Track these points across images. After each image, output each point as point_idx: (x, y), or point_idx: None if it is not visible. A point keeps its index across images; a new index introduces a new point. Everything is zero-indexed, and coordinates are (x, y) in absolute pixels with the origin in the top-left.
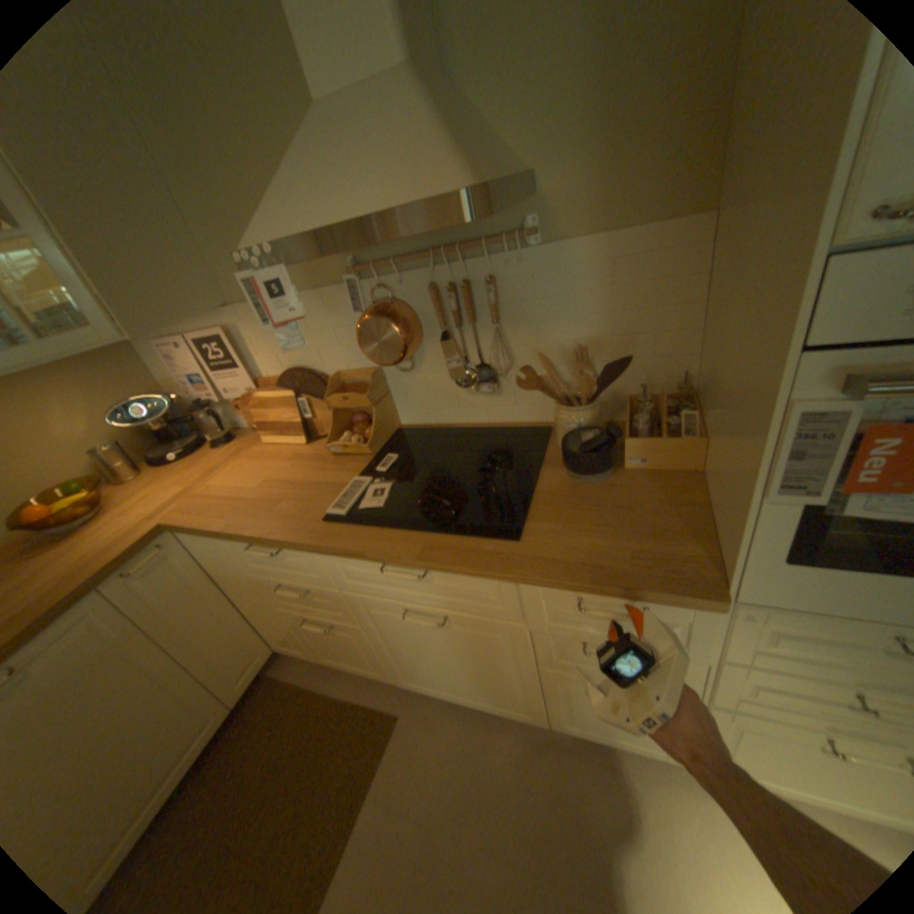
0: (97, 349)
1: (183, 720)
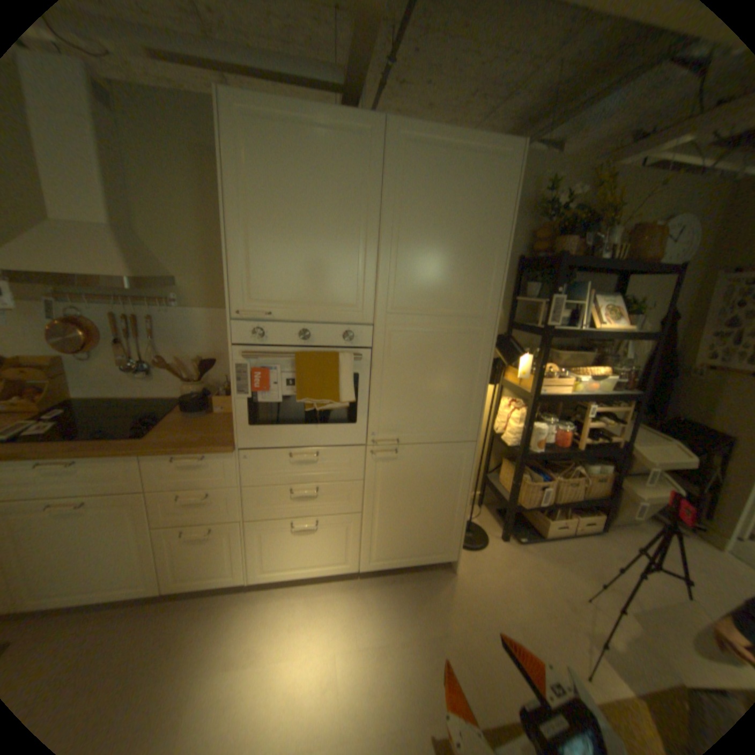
0: None
1: None
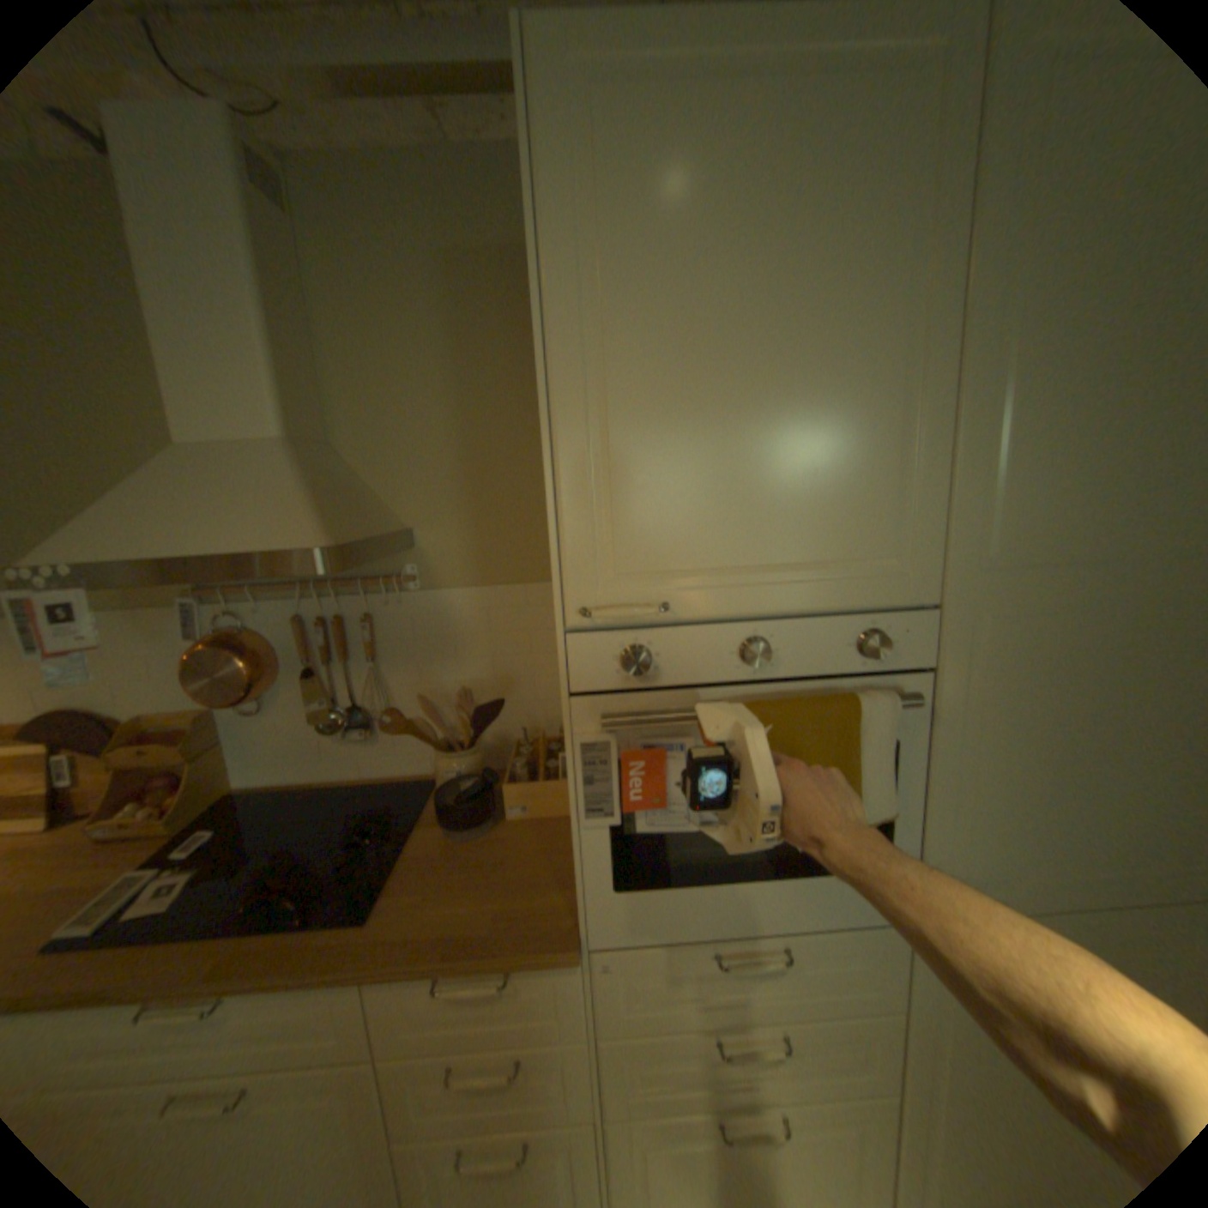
0: None
1: None
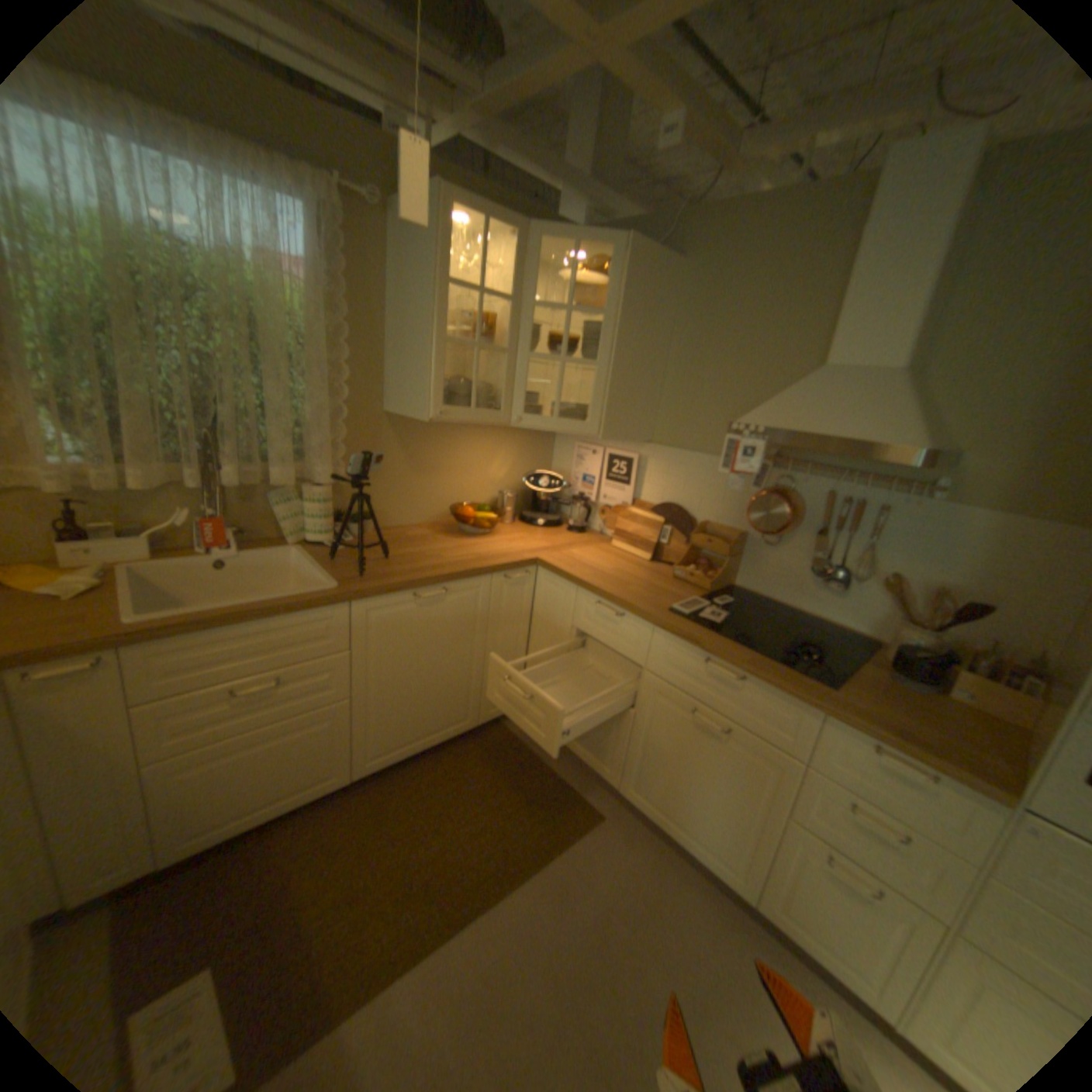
0: (538, 434)
1: (461, 705)
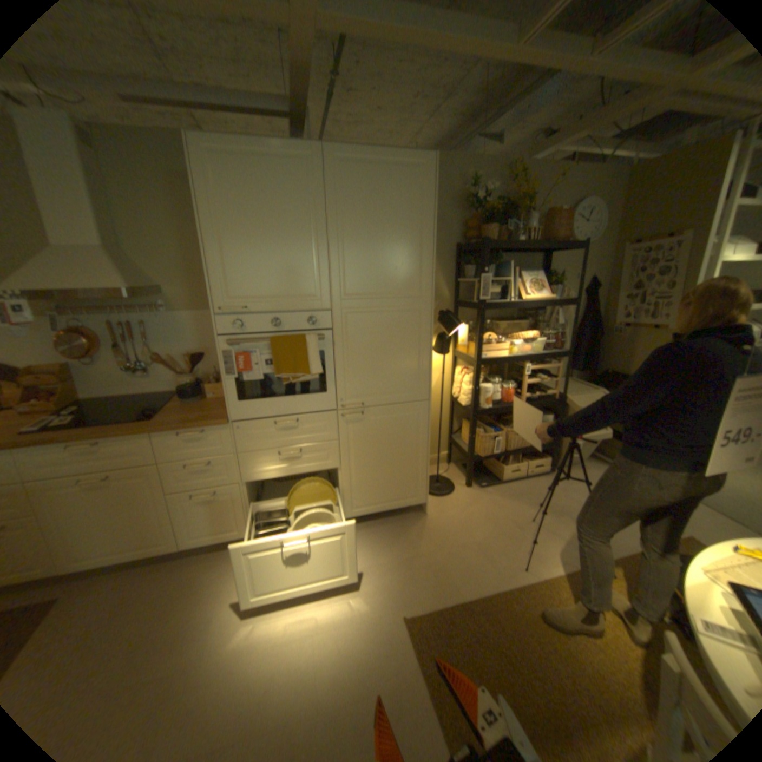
0: None
1: None
